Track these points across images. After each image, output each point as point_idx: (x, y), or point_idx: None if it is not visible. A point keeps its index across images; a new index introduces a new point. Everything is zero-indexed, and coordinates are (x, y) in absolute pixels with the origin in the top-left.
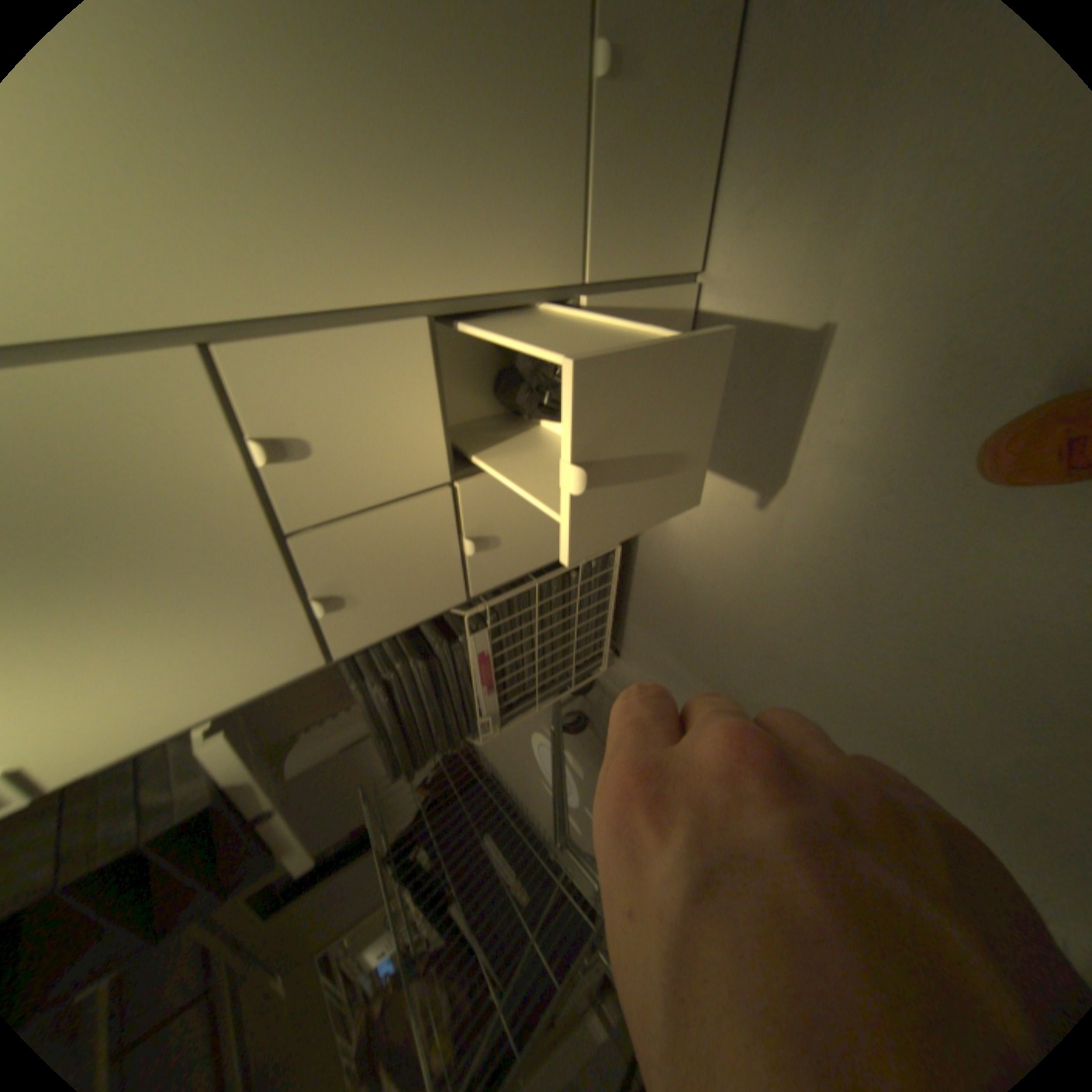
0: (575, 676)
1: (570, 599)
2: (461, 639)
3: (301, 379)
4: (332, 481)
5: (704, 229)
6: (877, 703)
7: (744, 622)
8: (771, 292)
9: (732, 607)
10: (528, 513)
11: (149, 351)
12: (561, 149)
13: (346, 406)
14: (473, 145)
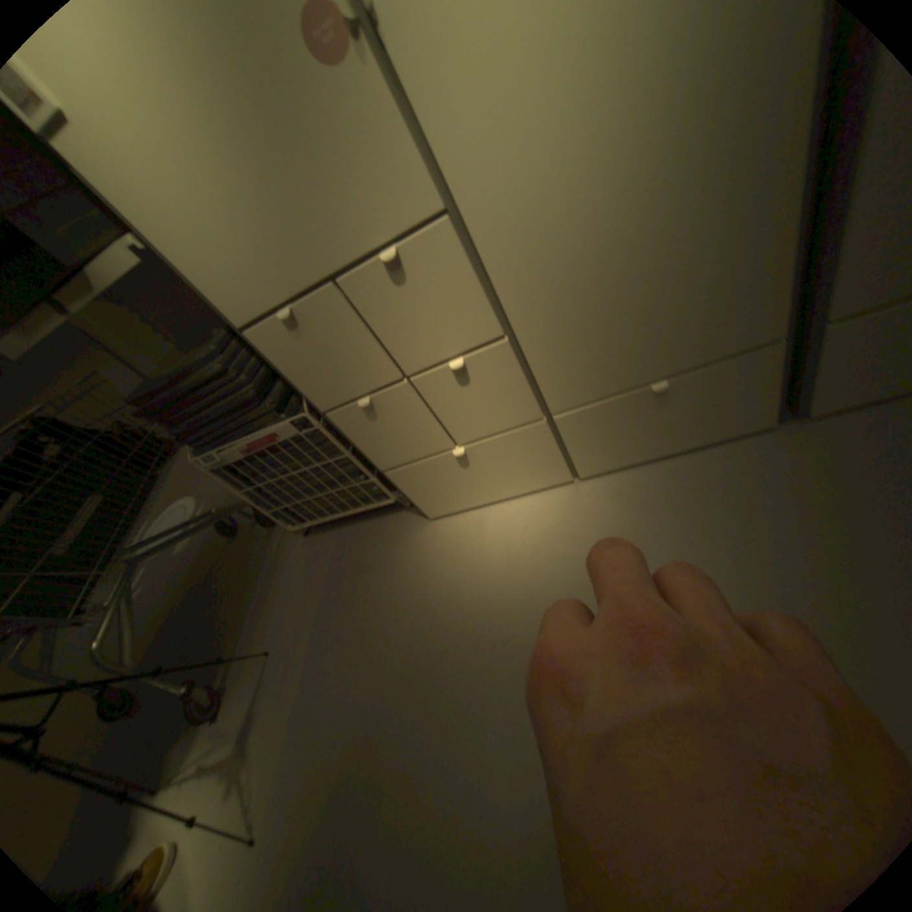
0: (276, 510)
1: (340, 483)
2: (280, 416)
3: (442, 269)
4: (381, 301)
5: (601, 471)
6: (365, 715)
7: (378, 607)
8: (582, 523)
9: (384, 594)
10: (399, 432)
11: (430, 178)
12: (613, 379)
13: (434, 299)
14: (600, 333)
